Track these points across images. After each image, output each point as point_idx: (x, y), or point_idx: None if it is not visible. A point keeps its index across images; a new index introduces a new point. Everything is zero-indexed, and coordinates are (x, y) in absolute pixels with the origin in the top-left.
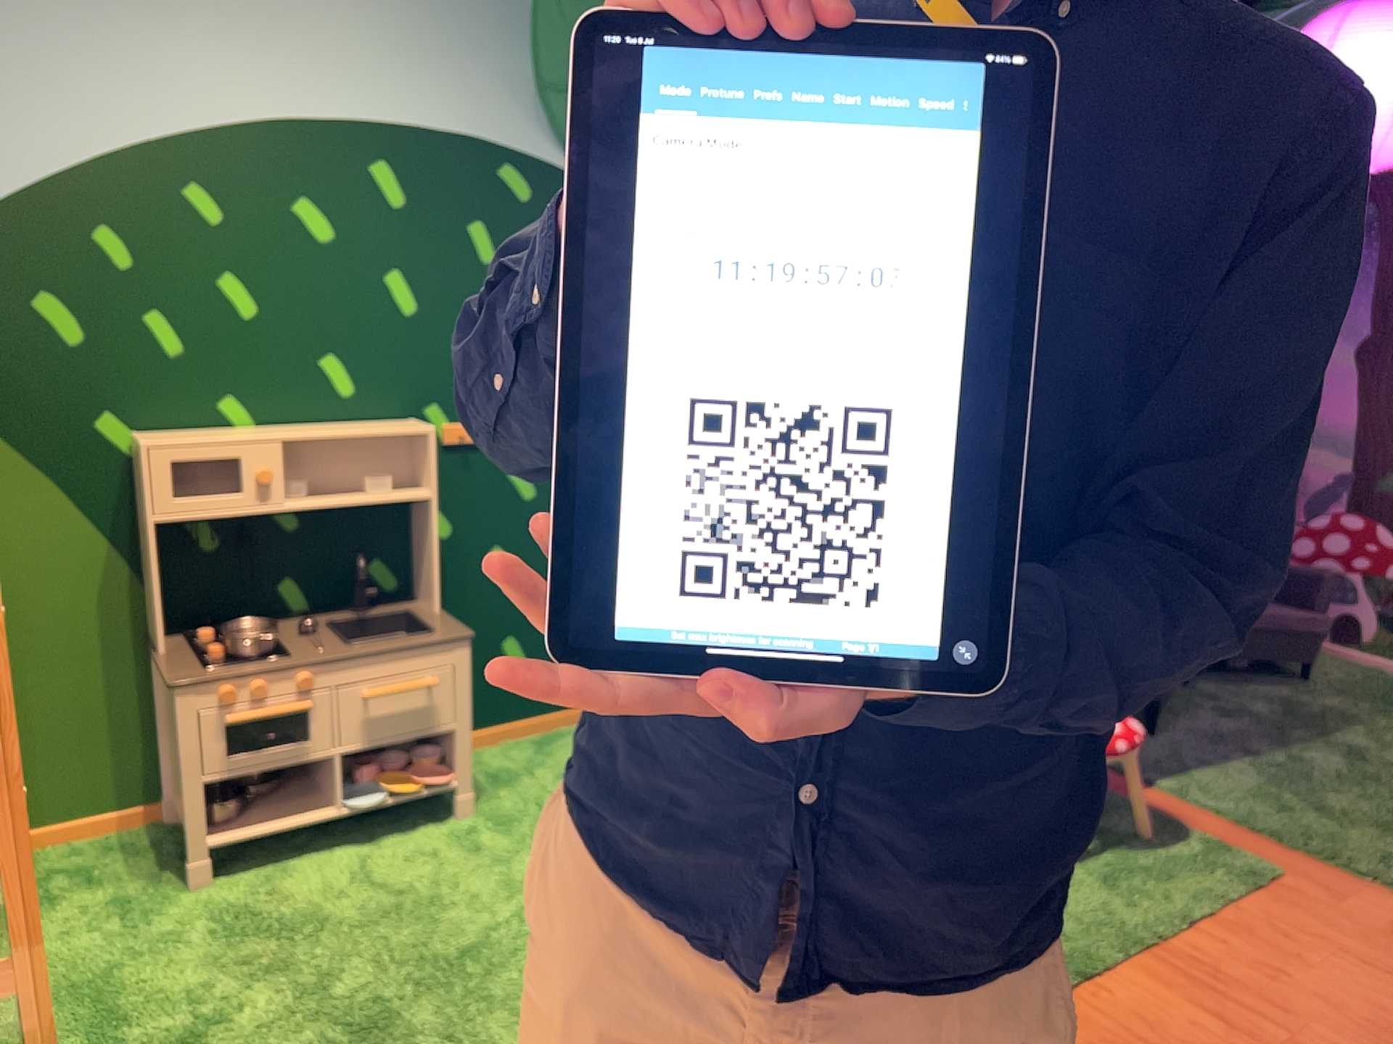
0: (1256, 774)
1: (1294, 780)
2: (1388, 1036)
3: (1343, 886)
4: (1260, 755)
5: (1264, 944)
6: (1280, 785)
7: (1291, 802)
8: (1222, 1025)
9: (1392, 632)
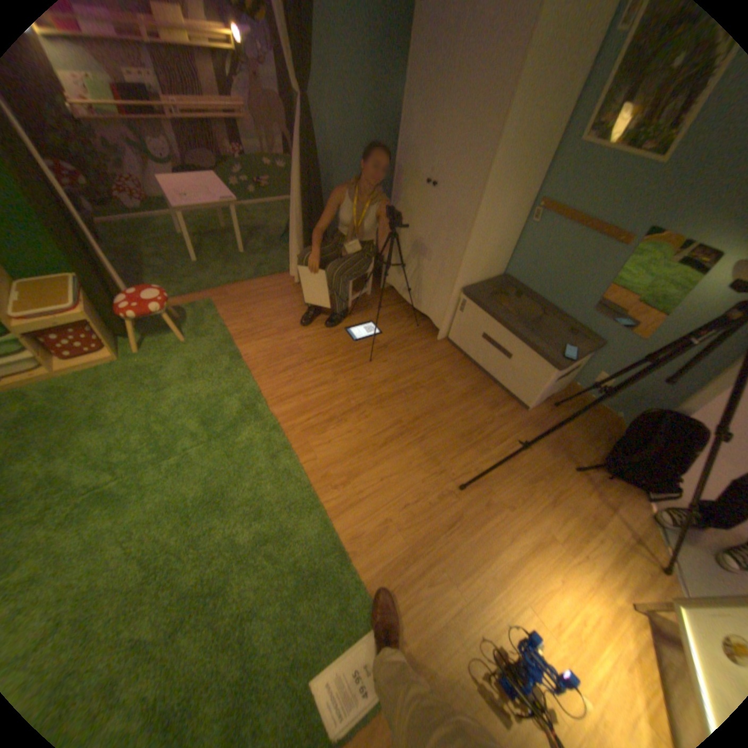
0: (155, 280)
1: (163, 274)
2: (277, 314)
3: (220, 293)
4: (143, 273)
5: (238, 318)
6: (164, 278)
7: (175, 281)
8: (265, 339)
9: (98, 207)
